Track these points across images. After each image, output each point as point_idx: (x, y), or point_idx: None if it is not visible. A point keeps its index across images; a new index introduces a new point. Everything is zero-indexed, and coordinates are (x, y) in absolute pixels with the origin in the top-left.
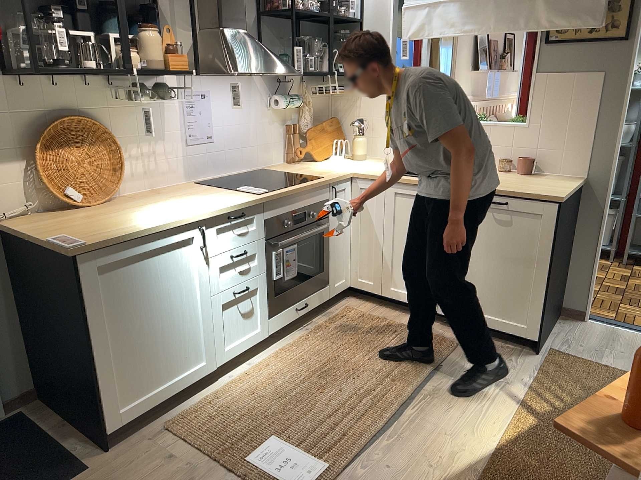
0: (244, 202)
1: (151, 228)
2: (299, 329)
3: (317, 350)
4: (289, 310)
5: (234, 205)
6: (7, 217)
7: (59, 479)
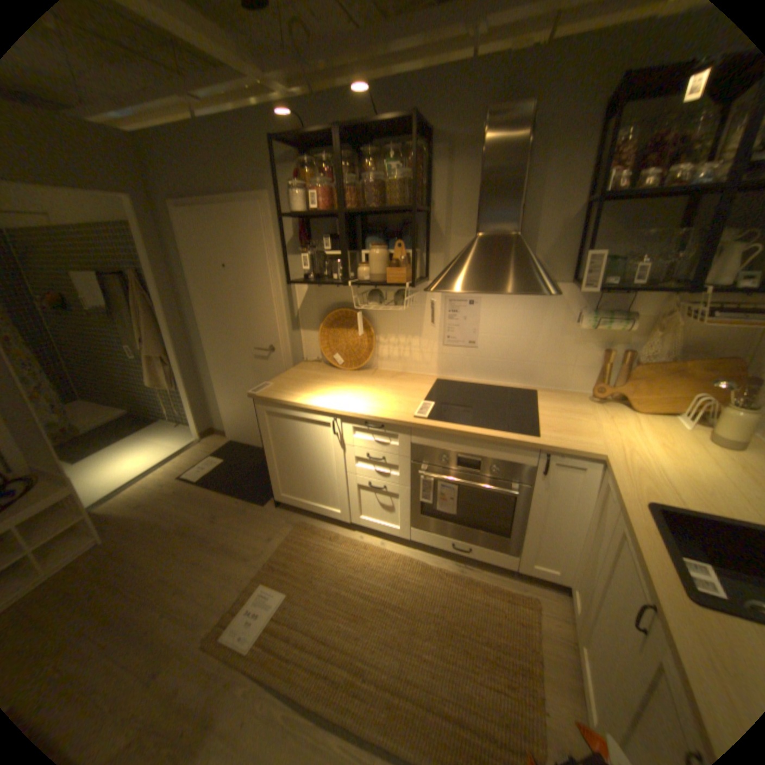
0: (383, 416)
1: (295, 401)
2: (460, 563)
3: (422, 593)
4: (441, 537)
5: (369, 415)
6: (308, 359)
7: (255, 499)
